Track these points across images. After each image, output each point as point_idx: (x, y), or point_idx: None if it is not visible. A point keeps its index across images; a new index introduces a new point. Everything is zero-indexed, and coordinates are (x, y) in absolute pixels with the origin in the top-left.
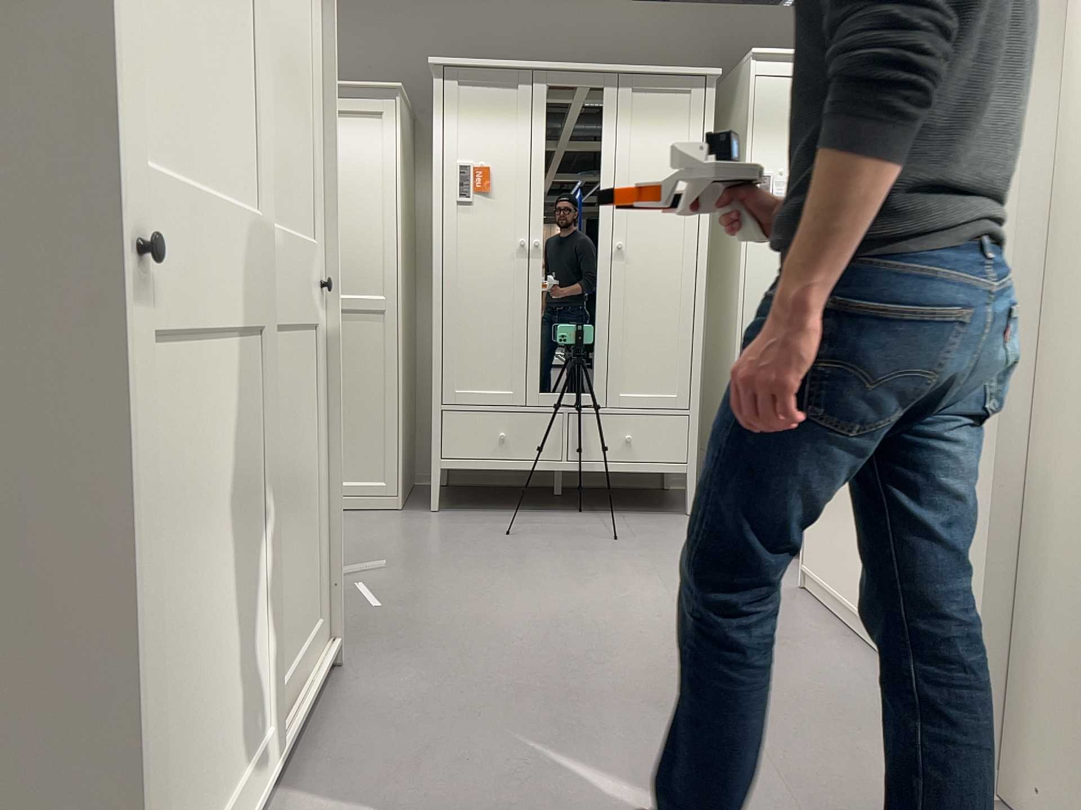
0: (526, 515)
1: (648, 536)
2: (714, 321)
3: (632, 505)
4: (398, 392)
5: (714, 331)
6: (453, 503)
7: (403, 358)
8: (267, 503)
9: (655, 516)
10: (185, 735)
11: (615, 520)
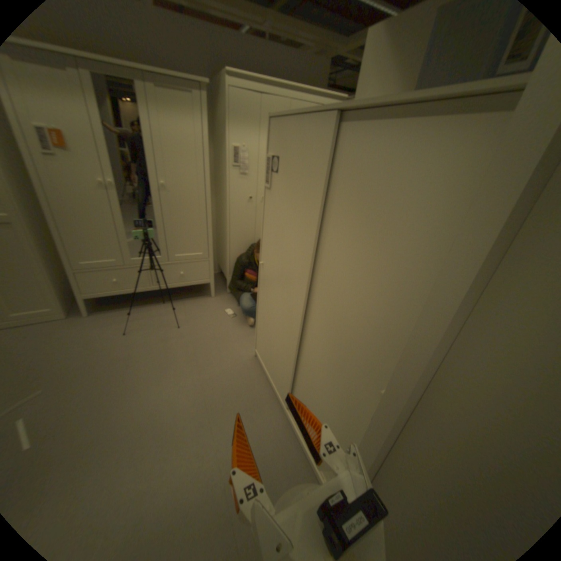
0: (137, 310)
1: (193, 320)
2: (218, 209)
3: (188, 292)
4: (43, 266)
5: (218, 213)
6: (99, 304)
7: (40, 247)
8: None
9: (198, 300)
10: None
11: (180, 307)
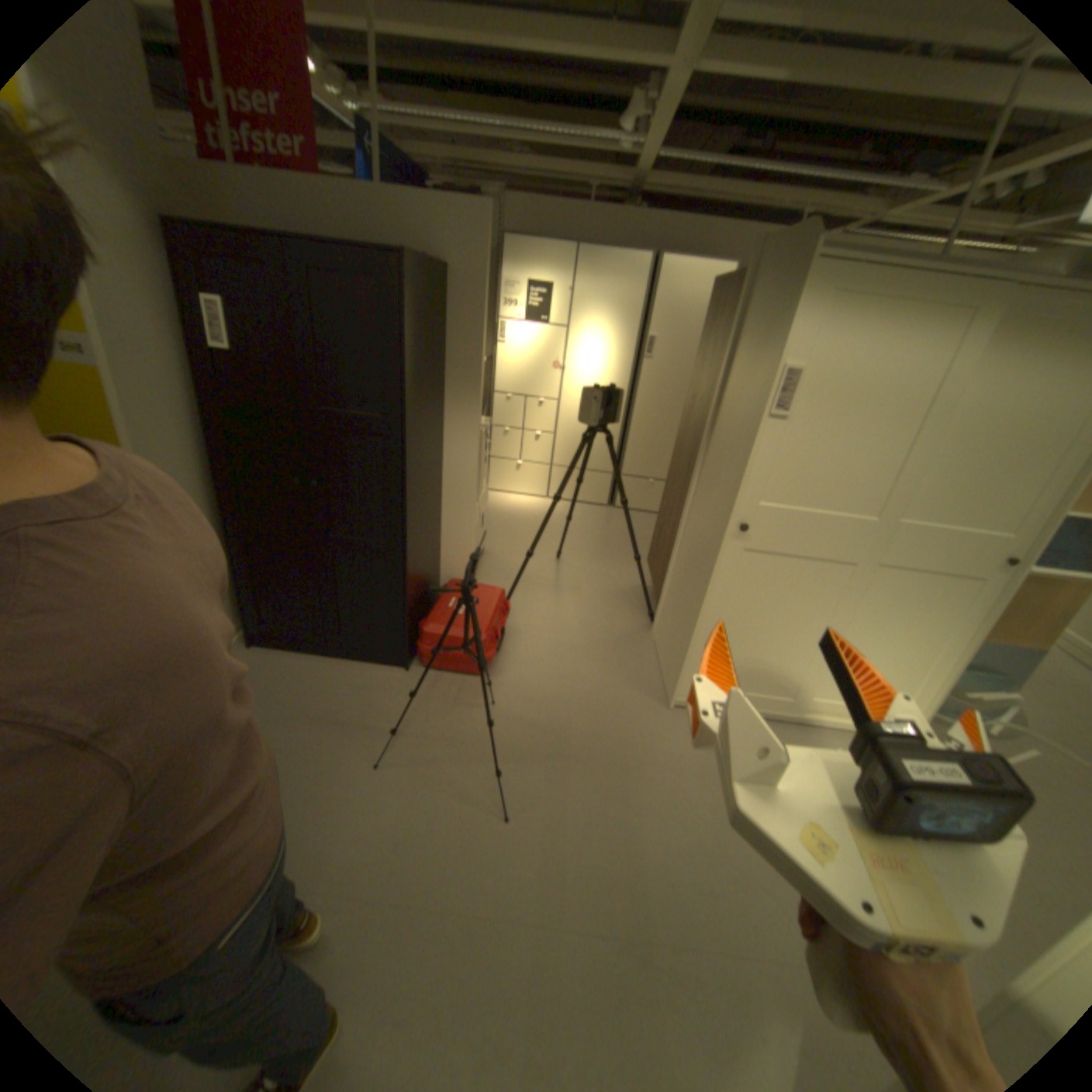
0: None
1: None
2: None
3: None
4: None
5: None
6: None
7: None
8: (859, 633)
9: None
10: (734, 658)
11: None
